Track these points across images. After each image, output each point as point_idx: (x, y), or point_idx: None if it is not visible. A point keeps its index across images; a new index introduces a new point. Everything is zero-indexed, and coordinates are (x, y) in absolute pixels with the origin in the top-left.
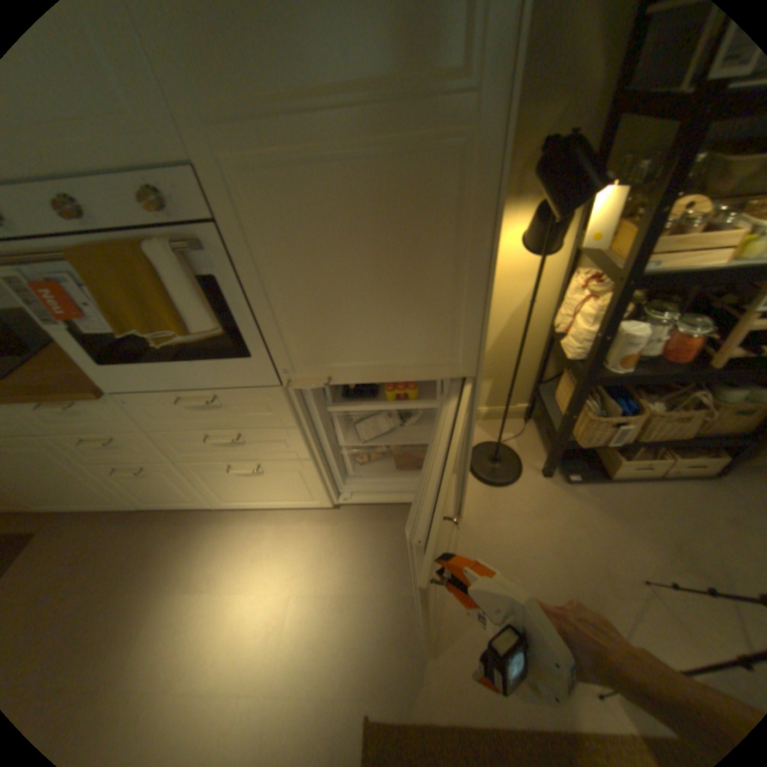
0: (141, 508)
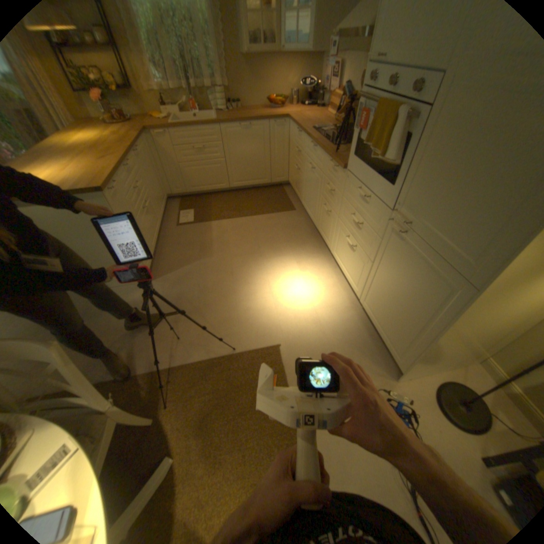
0: (318, 230)
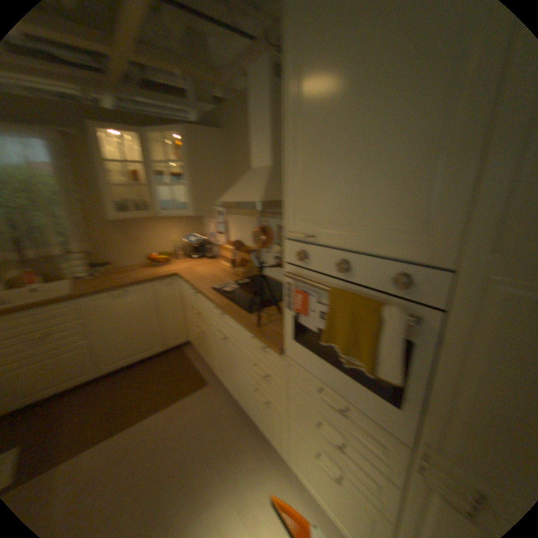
0: (251, 419)
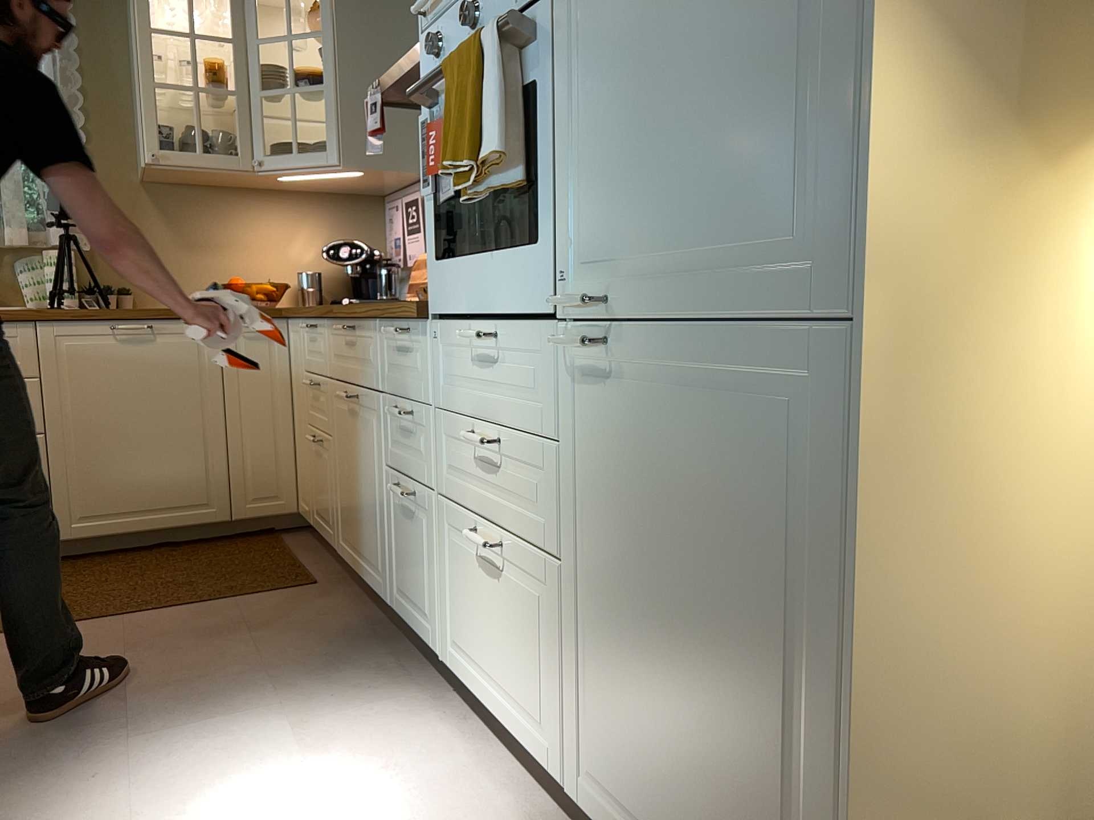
0: (395, 605)
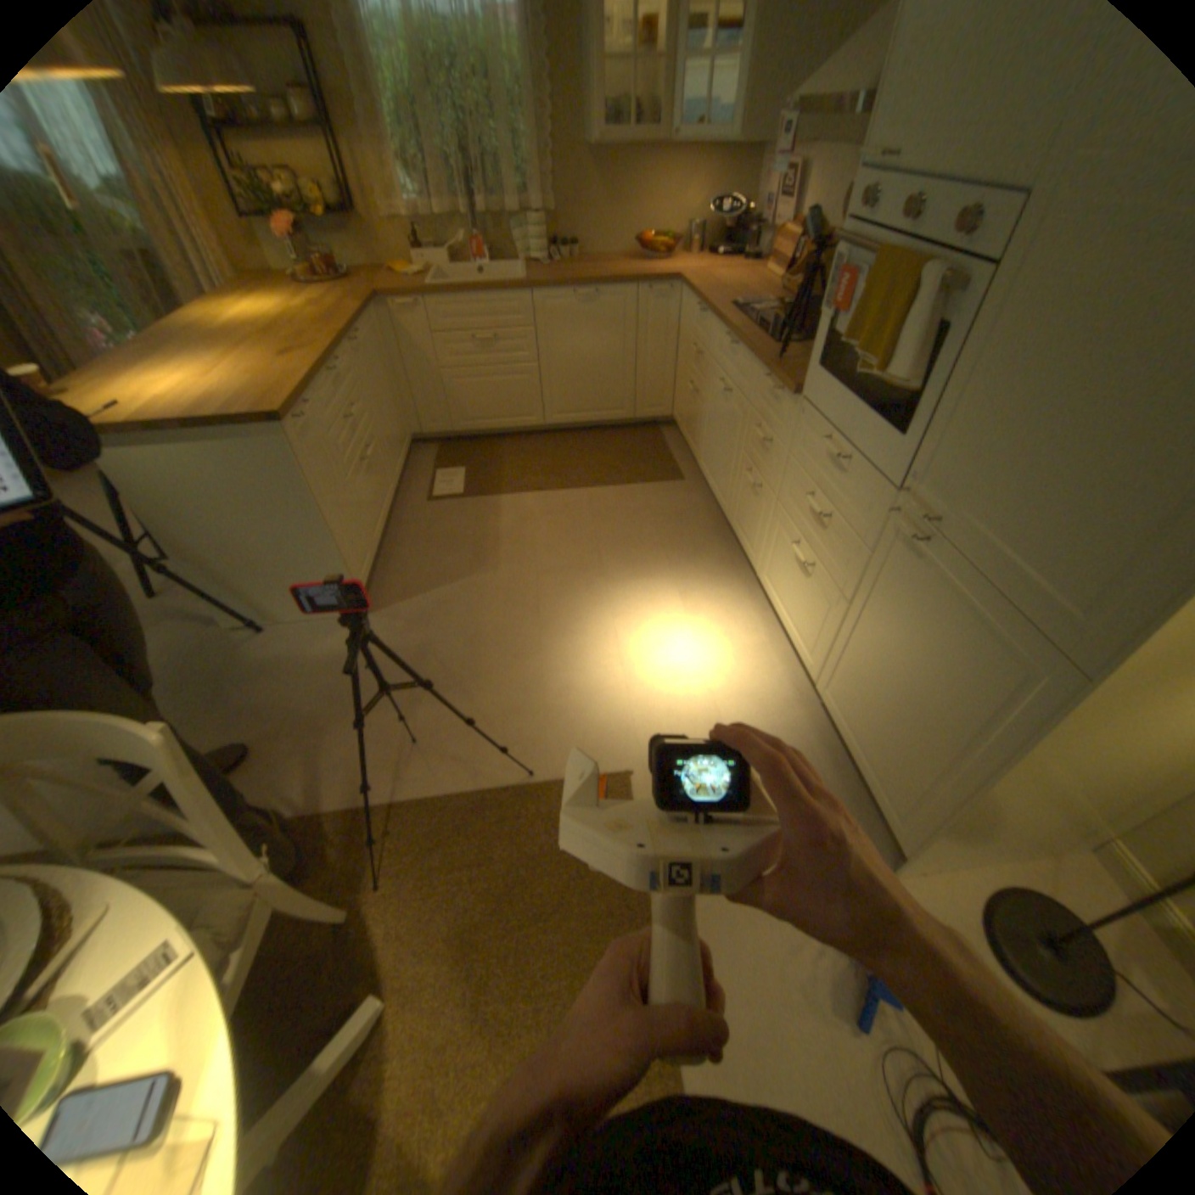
0: (731, 525)
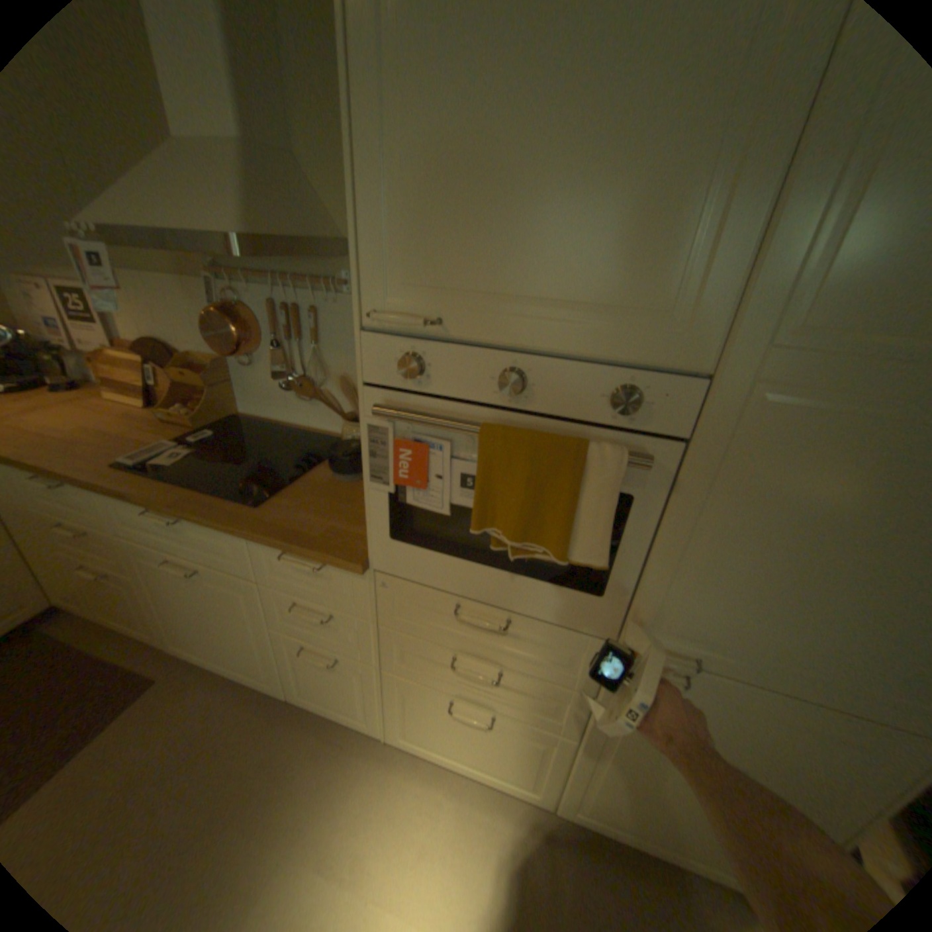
0: (296, 703)
